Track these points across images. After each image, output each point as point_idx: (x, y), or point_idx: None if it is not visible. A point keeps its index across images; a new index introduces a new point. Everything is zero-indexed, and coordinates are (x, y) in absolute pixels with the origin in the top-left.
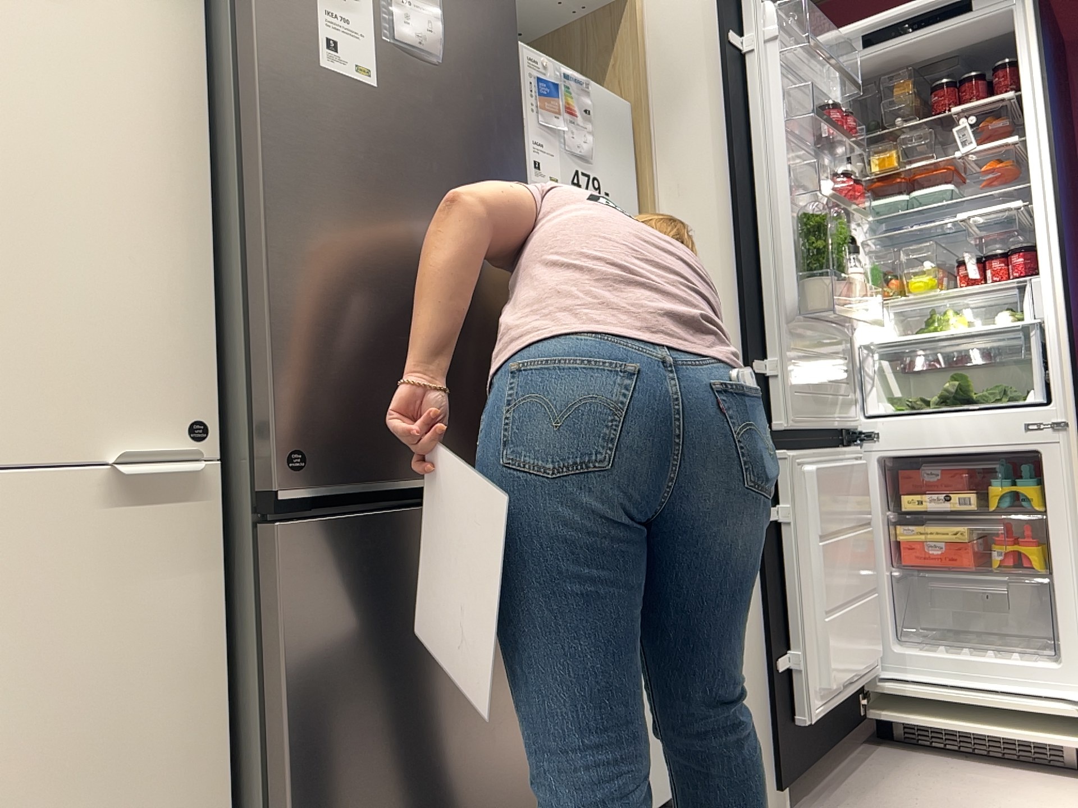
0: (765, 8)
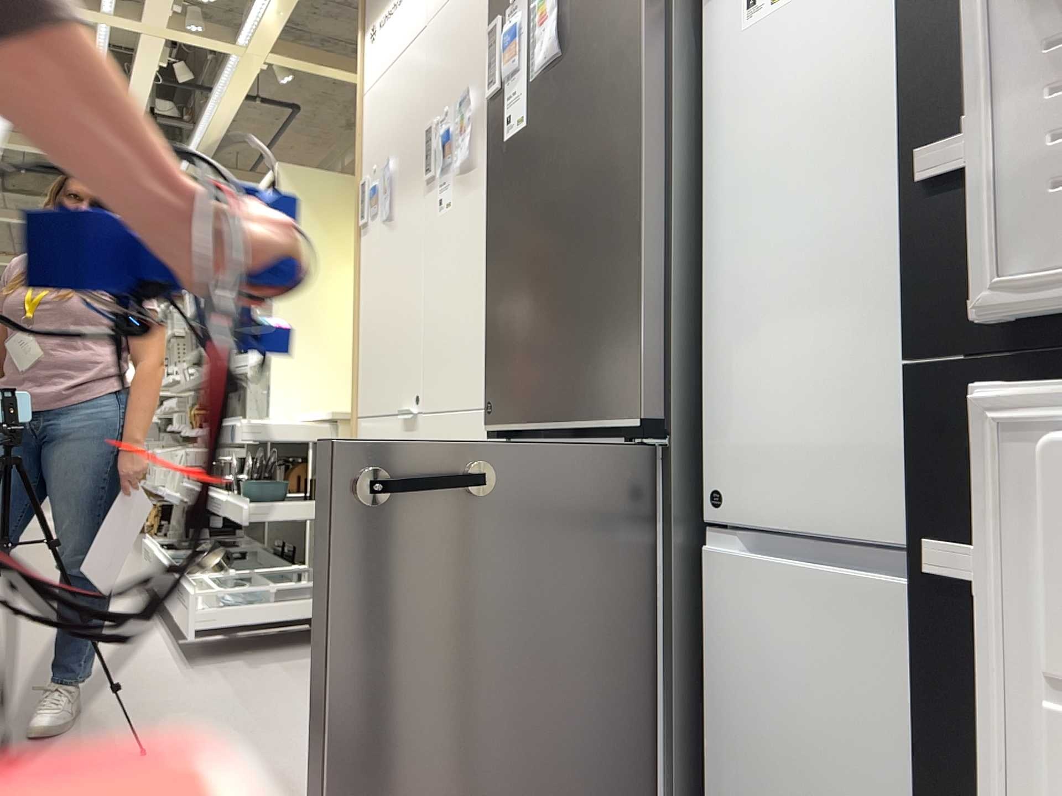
0: None
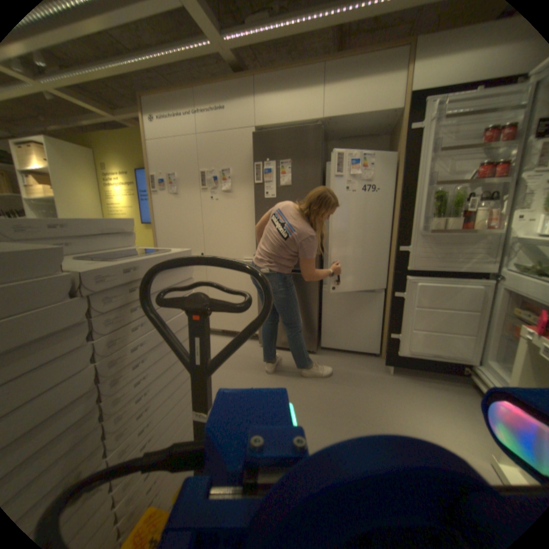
0: (435, 104)
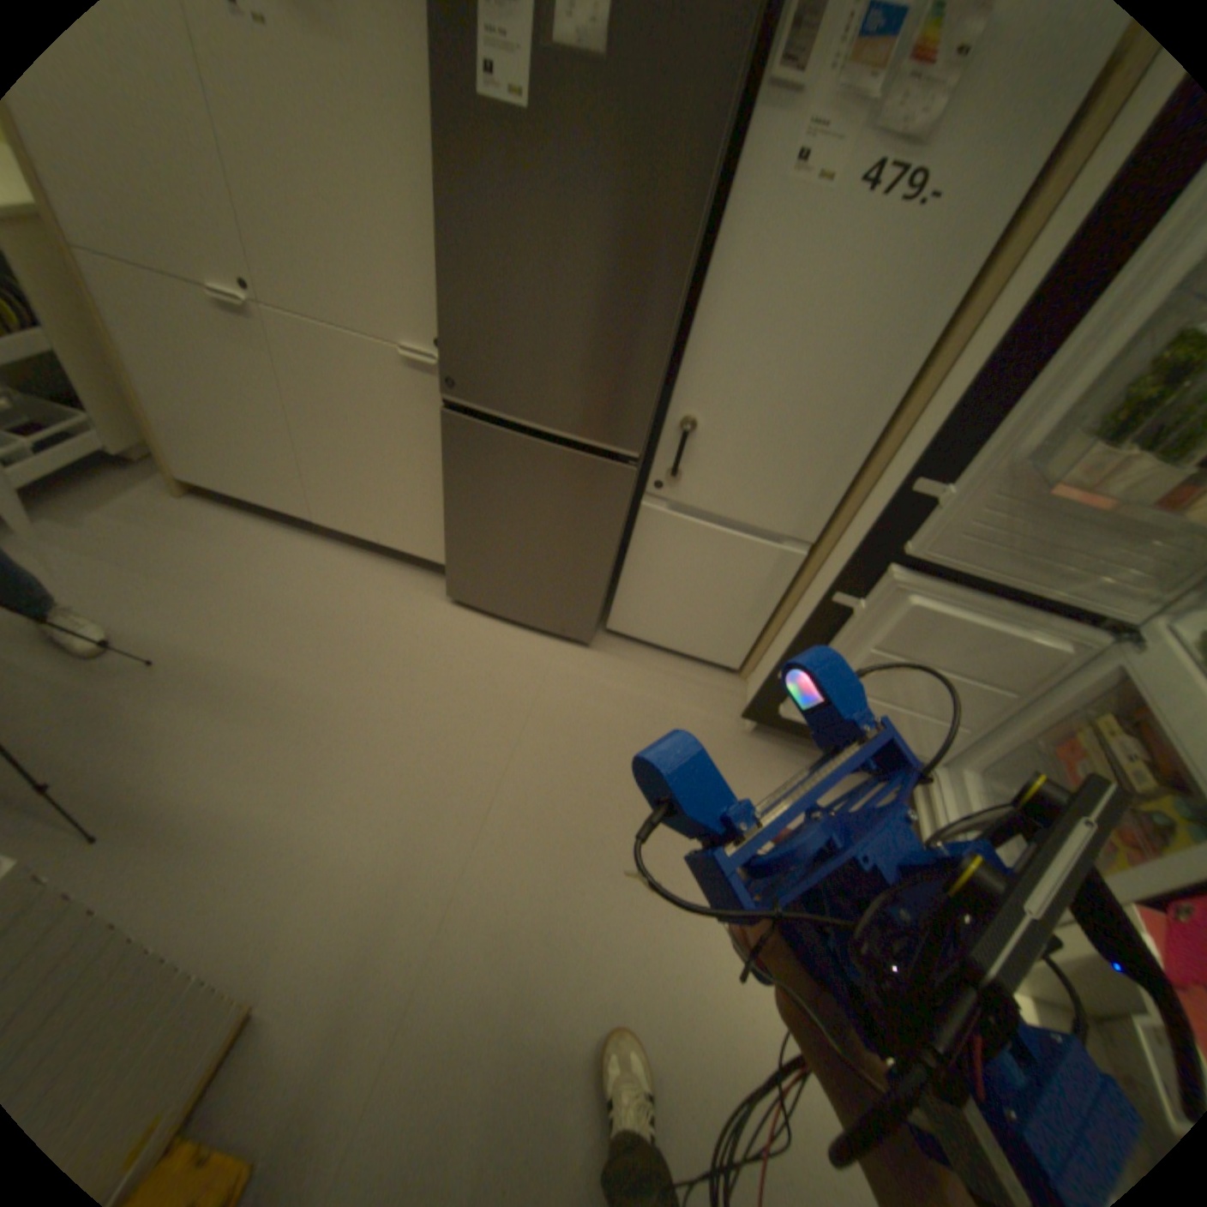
0: None
